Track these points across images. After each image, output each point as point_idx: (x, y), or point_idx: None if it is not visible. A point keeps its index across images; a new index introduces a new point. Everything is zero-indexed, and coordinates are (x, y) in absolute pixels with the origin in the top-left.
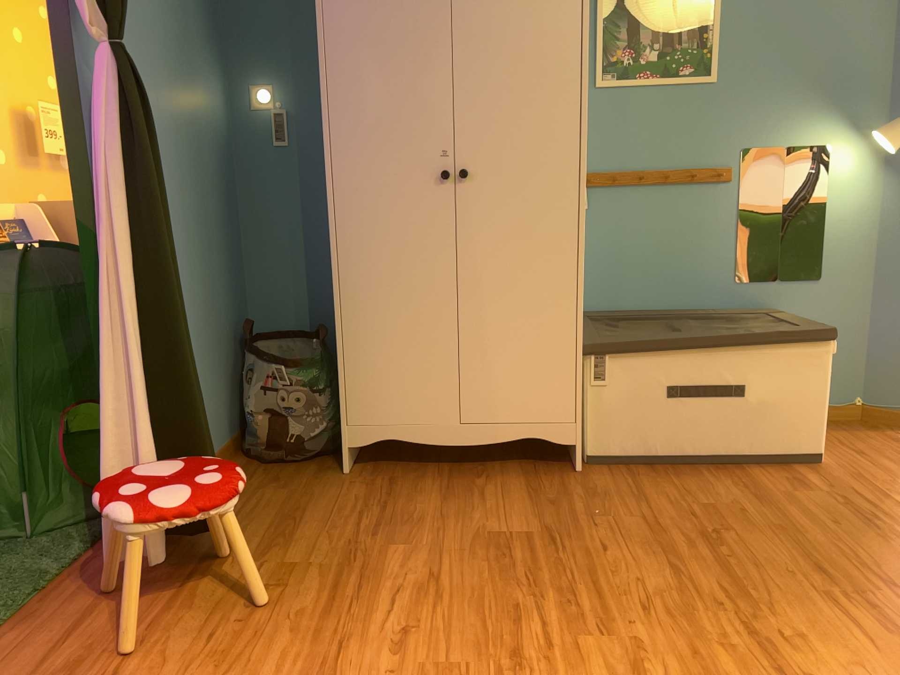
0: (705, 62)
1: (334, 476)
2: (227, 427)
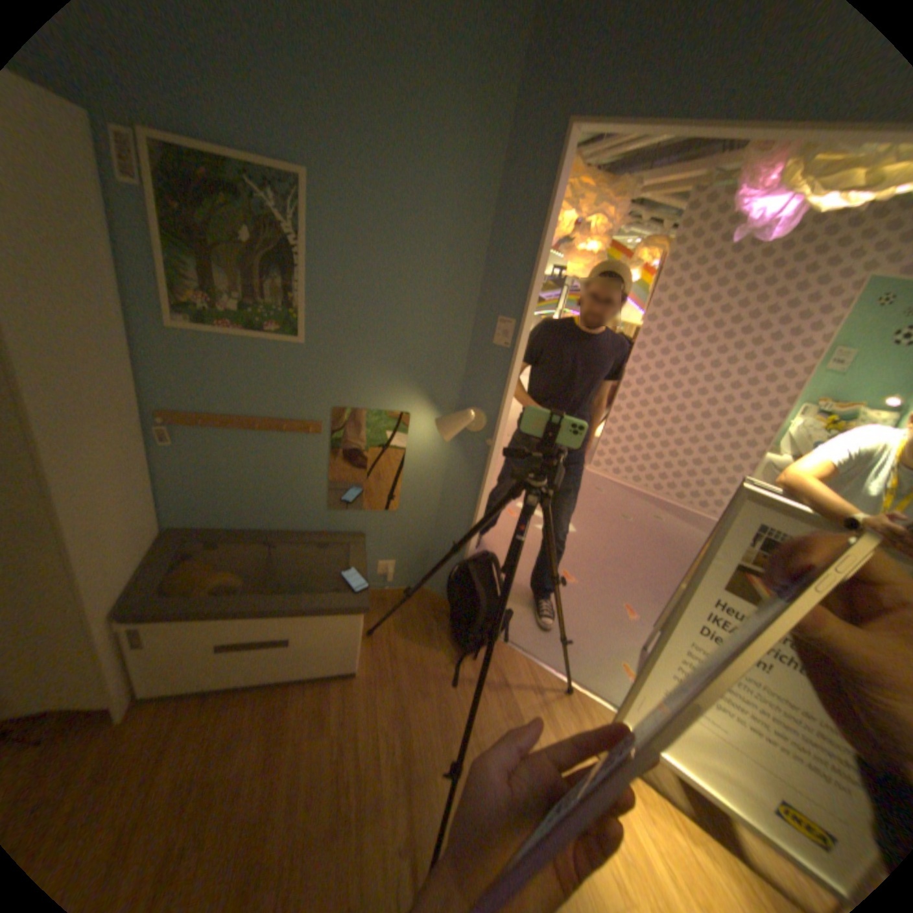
0: (293, 323)
1: None
2: None
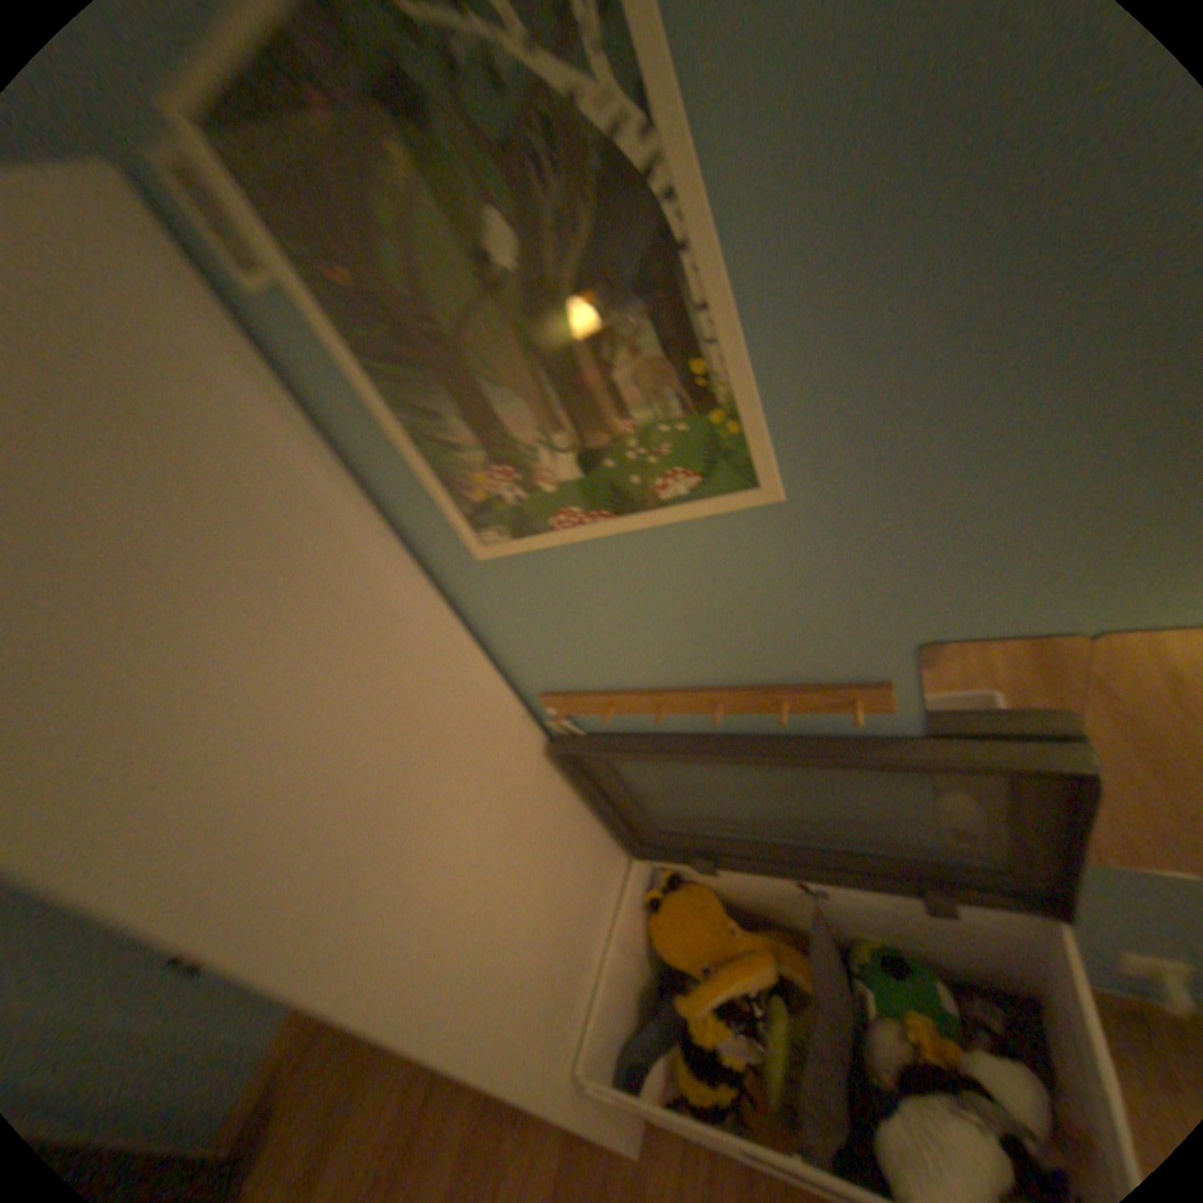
0: (729, 441)
1: None
2: None
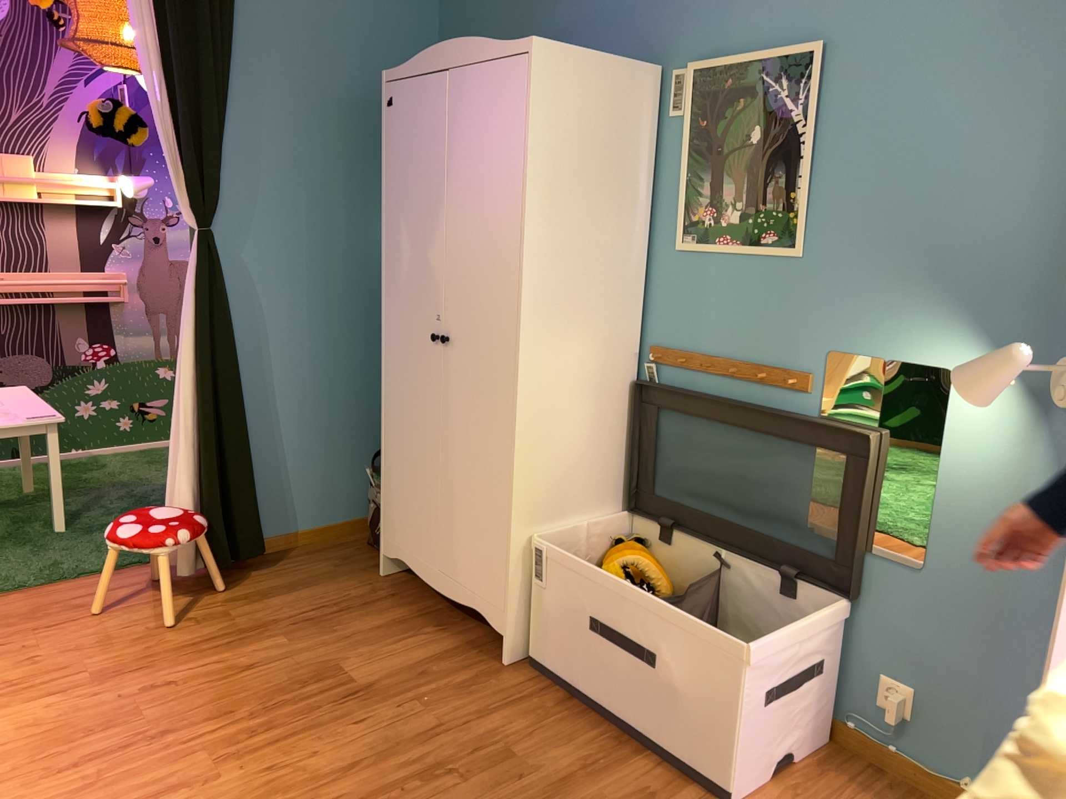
0: (790, 229)
1: (372, 574)
2: (364, 505)
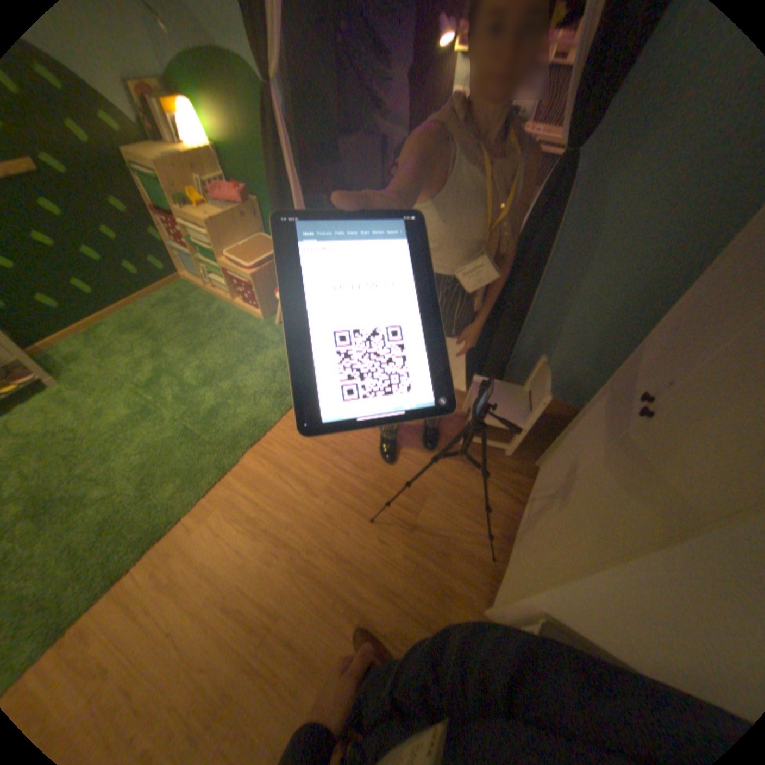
0: None
1: (532, 460)
2: None
